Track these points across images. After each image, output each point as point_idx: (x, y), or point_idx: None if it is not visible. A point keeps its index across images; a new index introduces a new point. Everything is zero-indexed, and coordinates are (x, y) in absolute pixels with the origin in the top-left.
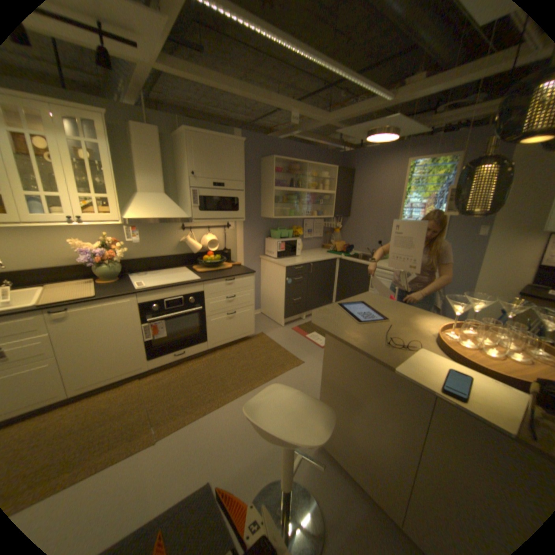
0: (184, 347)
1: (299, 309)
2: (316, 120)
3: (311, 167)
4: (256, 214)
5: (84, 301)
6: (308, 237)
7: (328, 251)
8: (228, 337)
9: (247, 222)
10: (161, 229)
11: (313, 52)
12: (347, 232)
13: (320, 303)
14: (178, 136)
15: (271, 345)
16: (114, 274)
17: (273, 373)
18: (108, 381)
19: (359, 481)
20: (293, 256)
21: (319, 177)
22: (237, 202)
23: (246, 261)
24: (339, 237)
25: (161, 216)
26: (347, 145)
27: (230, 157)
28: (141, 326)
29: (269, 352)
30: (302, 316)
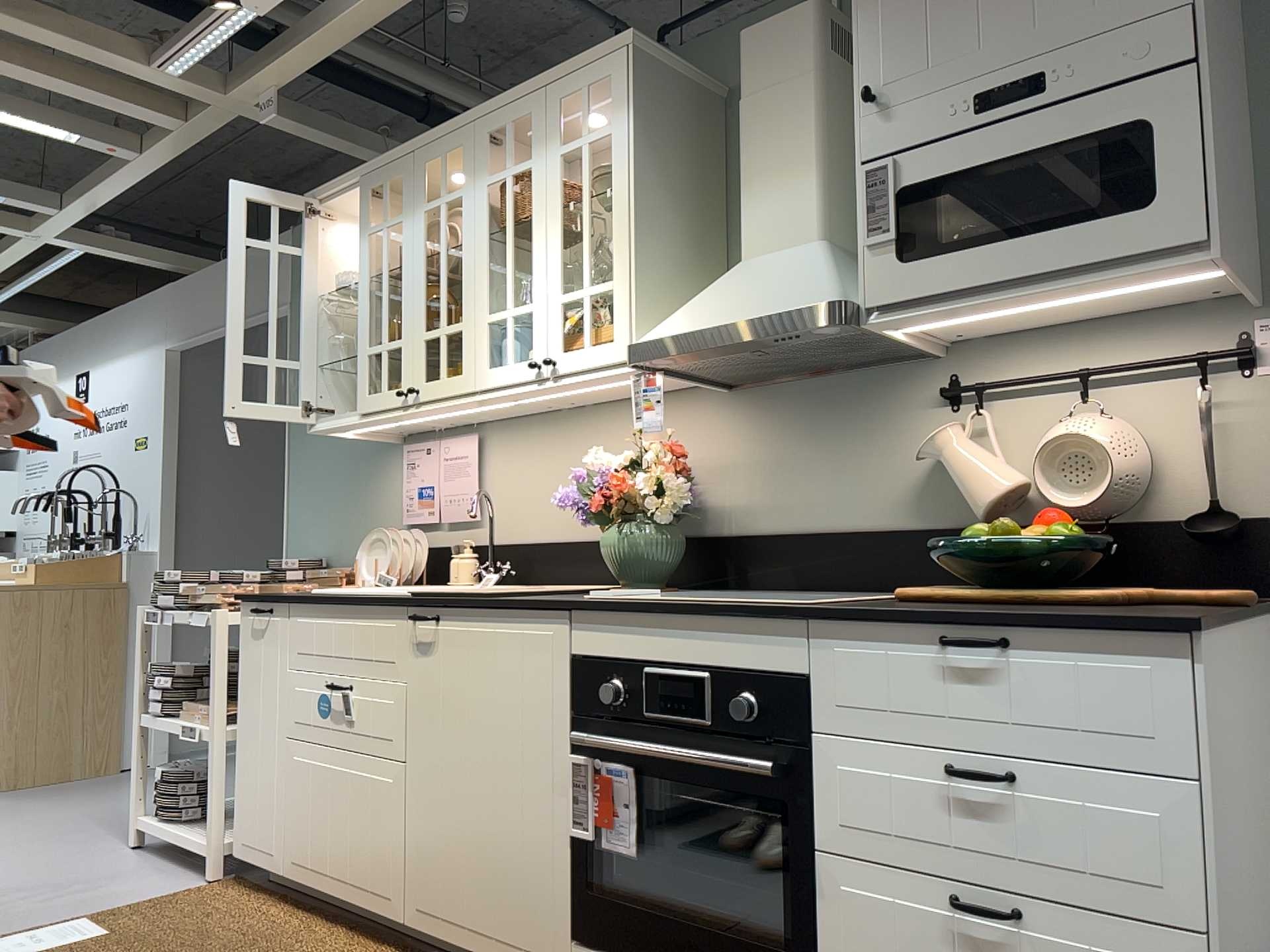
0: None
1: None
2: None
3: None
4: None
5: (462, 602)
6: None
7: None
8: None
9: None
10: (859, 407)
11: None
12: None
13: None
14: None
15: None
16: (651, 570)
17: None
18: (475, 942)
19: None
20: None
21: None
22: (1141, 151)
23: None
24: None
25: (734, 316)
26: None
27: None
28: (573, 759)
29: None
30: None
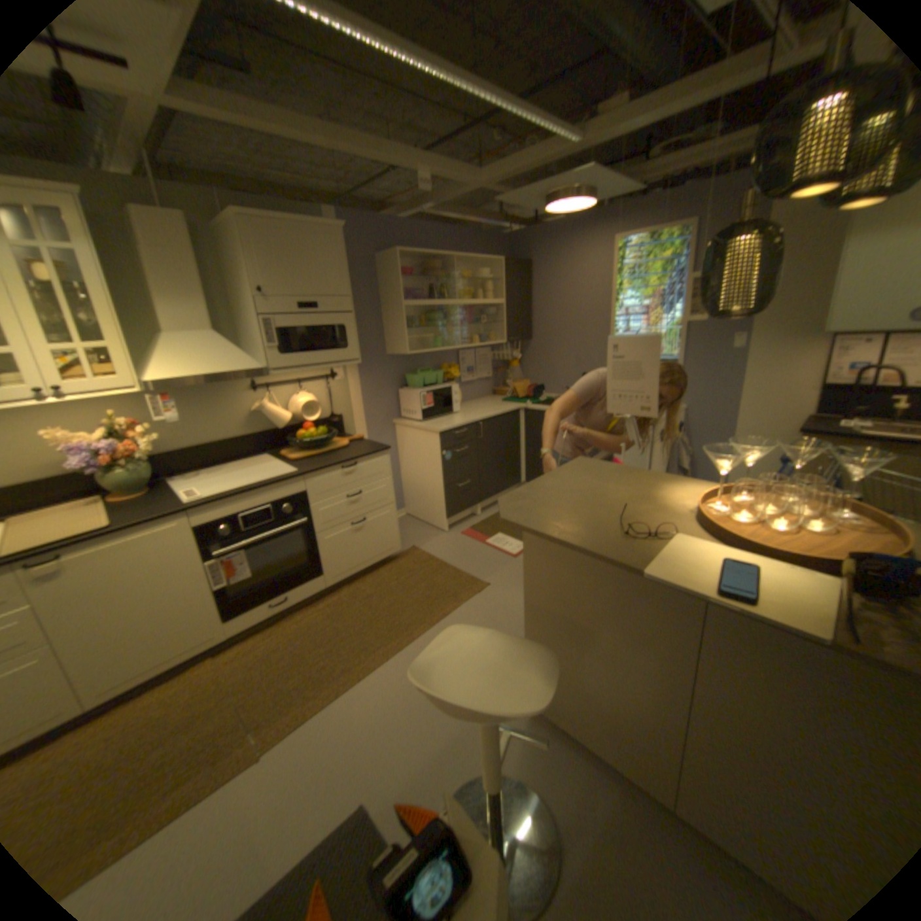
0: (286, 589)
1: (470, 499)
2: (461, 182)
3: (462, 262)
4: (379, 350)
5: (94, 536)
6: (470, 380)
7: (504, 399)
8: (359, 561)
9: (366, 364)
10: (216, 392)
11: (447, 66)
12: (532, 364)
13: (502, 484)
14: (226, 226)
15: (432, 564)
16: (141, 482)
17: (442, 609)
18: (159, 669)
19: (603, 754)
20: (450, 414)
21: (476, 278)
22: (345, 333)
23: (371, 431)
24: (520, 374)
25: (215, 370)
26: (515, 221)
27: (324, 256)
28: (205, 564)
29: (431, 576)
30: (477, 509)
